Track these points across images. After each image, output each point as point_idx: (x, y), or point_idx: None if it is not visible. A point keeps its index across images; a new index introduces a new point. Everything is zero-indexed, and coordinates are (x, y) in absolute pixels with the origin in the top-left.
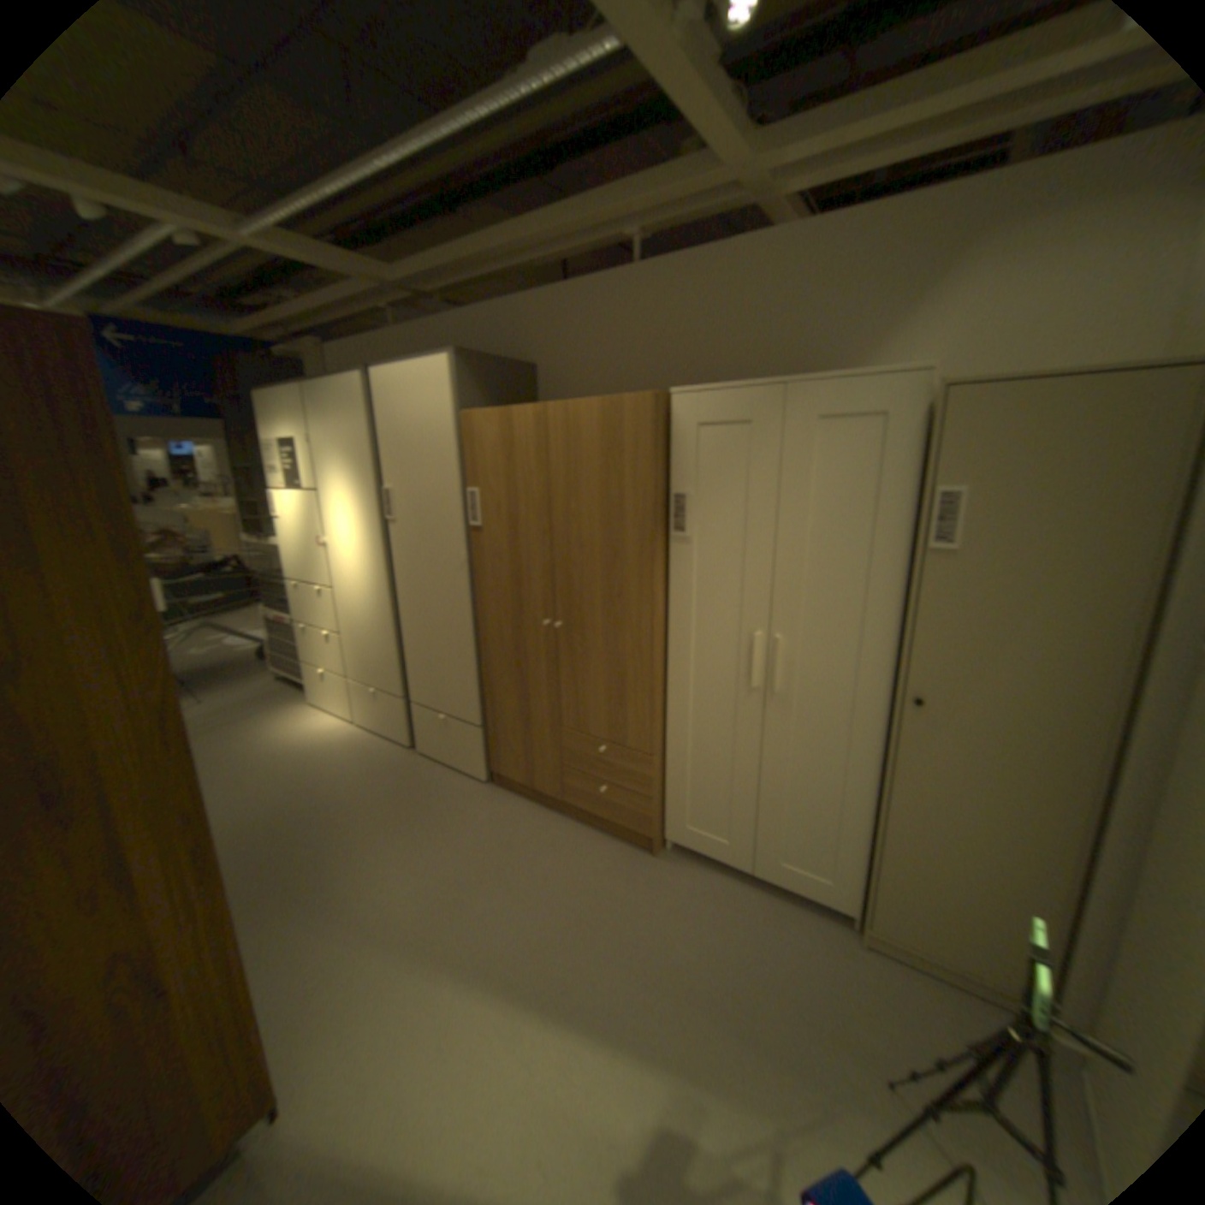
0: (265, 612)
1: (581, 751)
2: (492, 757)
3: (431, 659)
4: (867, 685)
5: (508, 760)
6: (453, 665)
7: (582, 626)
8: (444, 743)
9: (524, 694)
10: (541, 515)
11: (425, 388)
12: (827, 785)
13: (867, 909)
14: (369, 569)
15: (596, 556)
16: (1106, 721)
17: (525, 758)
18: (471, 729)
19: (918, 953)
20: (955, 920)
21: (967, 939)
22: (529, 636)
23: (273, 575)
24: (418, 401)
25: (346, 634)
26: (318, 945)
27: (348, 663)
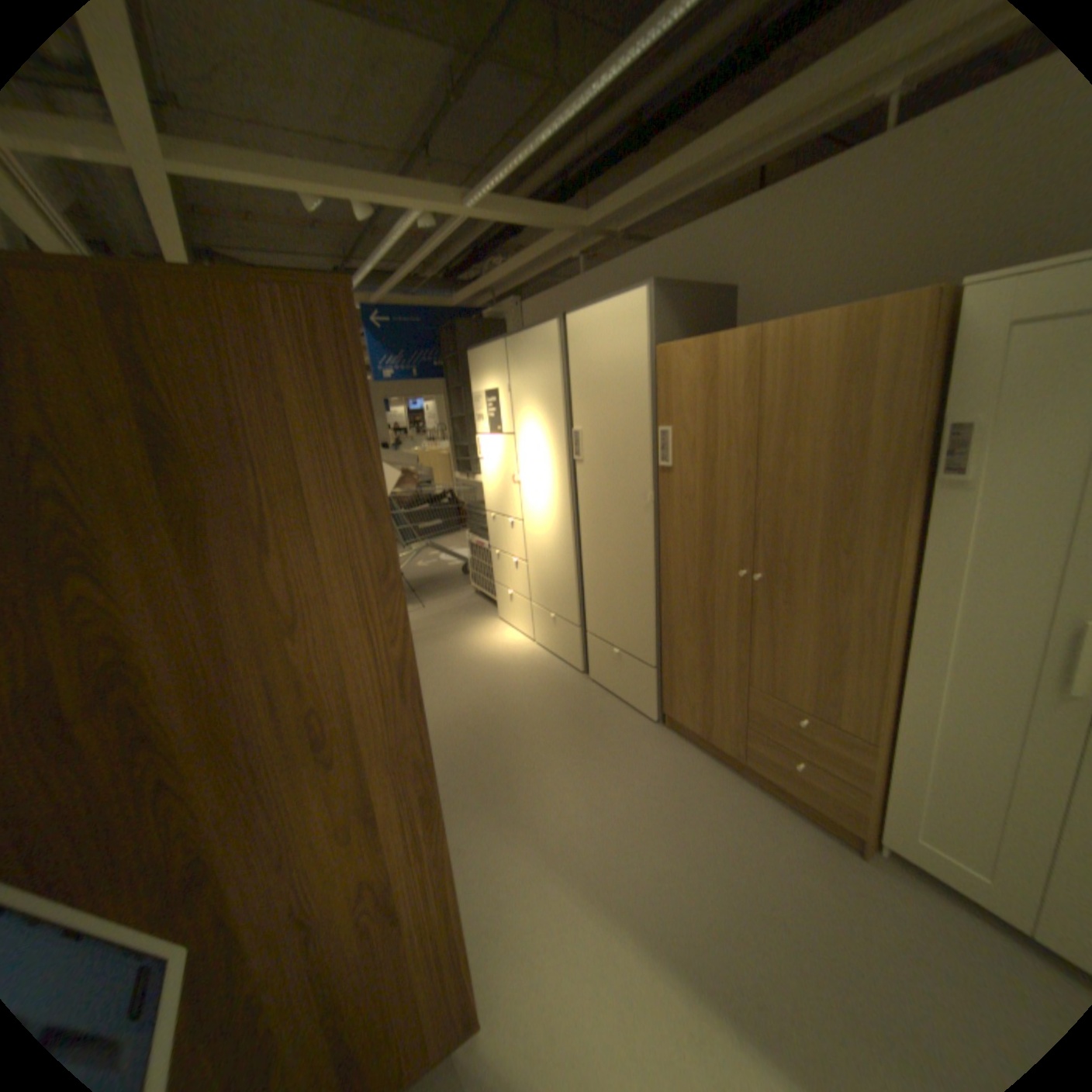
0: (472, 537)
1: (775, 719)
2: (666, 700)
3: (611, 595)
4: None
5: (685, 708)
6: (632, 604)
7: (791, 582)
8: (618, 676)
9: (710, 646)
10: (747, 454)
11: (622, 326)
12: None
13: None
14: (557, 506)
15: (820, 502)
16: None
17: (704, 710)
18: (646, 669)
19: None
20: None
21: None
22: (720, 586)
23: (478, 507)
24: (614, 341)
25: (534, 563)
26: (511, 857)
27: (535, 589)
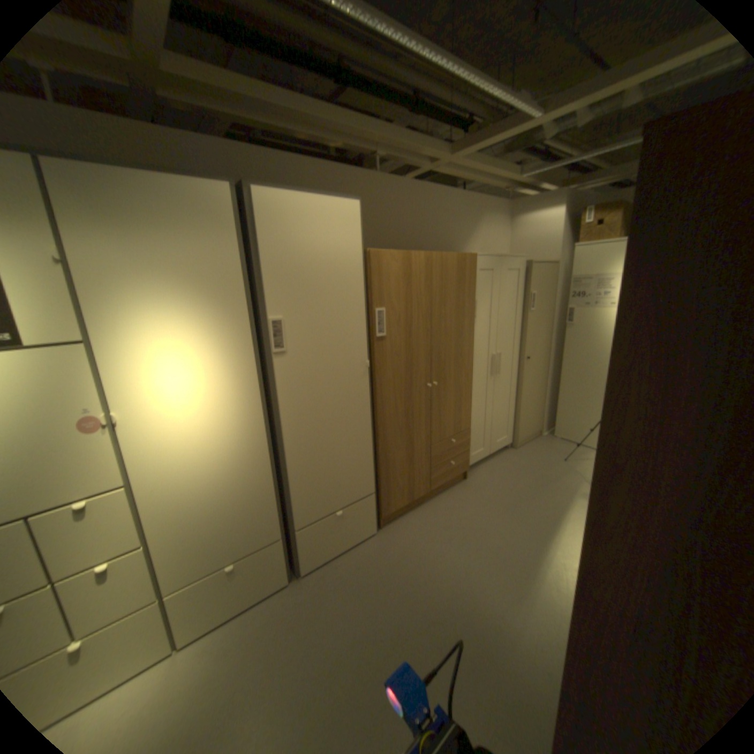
0: None
1: (440, 452)
2: (376, 511)
3: (328, 468)
4: (514, 360)
5: (396, 498)
6: (352, 459)
7: (444, 379)
8: (338, 536)
9: (410, 442)
10: (426, 320)
11: (336, 224)
12: (505, 402)
13: (516, 436)
14: (234, 419)
15: (452, 337)
16: (548, 348)
17: (408, 486)
18: (366, 501)
19: (525, 439)
20: (531, 421)
21: (532, 424)
22: (414, 401)
23: None
24: (327, 234)
25: (168, 532)
26: (531, 629)
27: (171, 571)
